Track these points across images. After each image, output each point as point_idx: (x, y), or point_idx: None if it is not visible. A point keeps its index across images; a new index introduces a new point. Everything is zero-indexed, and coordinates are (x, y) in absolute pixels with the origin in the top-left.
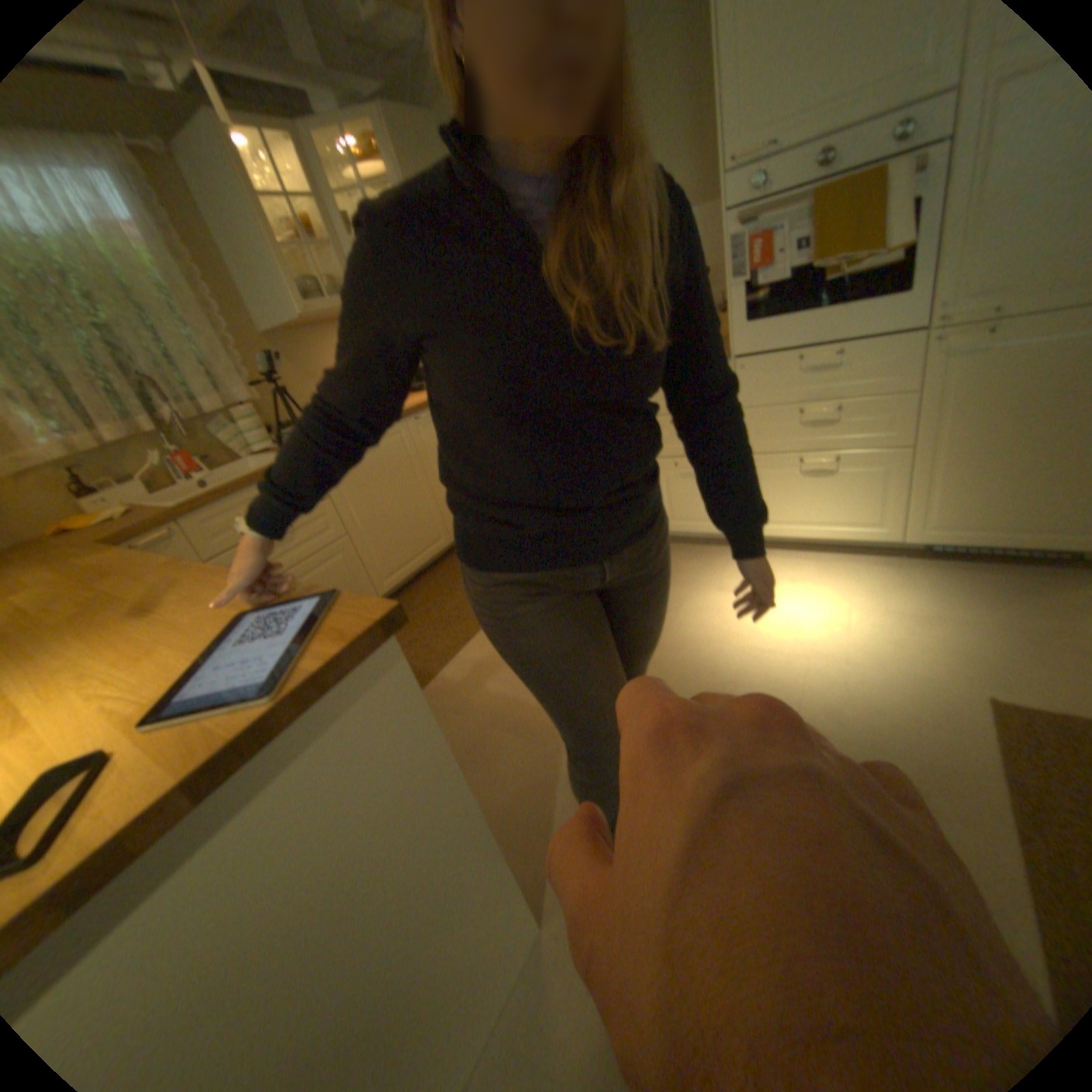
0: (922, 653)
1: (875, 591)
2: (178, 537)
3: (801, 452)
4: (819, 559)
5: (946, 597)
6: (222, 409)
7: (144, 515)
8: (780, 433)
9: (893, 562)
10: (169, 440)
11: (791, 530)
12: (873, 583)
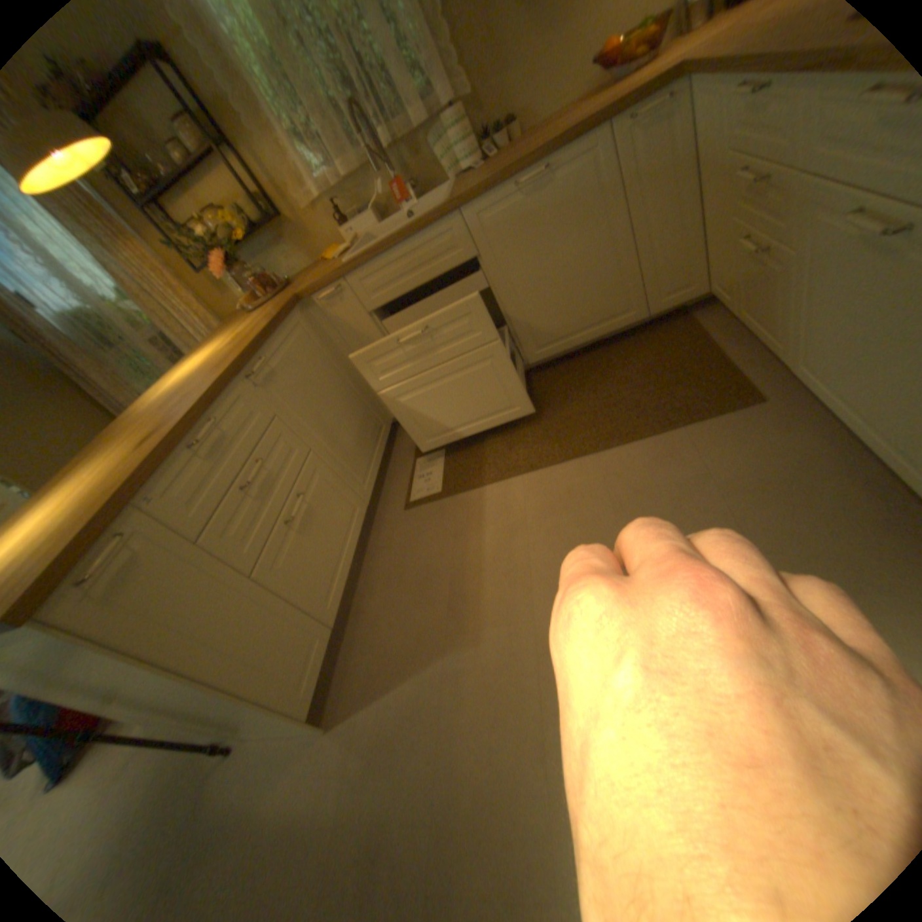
0: None
1: None
2: (348, 292)
3: None
4: None
5: None
6: (441, 111)
7: (332, 268)
8: None
9: None
10: (389, 165)
11: None
12: None
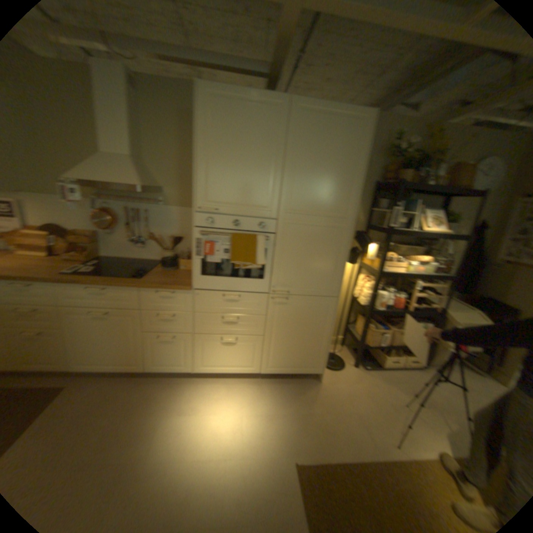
0: (269, 441)
1: (248, 402)
2: None
3: (219, 335)
4: (225, 384)
5: (273, 401)
6: None
7: None
8: (210, 326)
9: (254, 382)
10: None
11: (213, 370)
12: (247, 397)
